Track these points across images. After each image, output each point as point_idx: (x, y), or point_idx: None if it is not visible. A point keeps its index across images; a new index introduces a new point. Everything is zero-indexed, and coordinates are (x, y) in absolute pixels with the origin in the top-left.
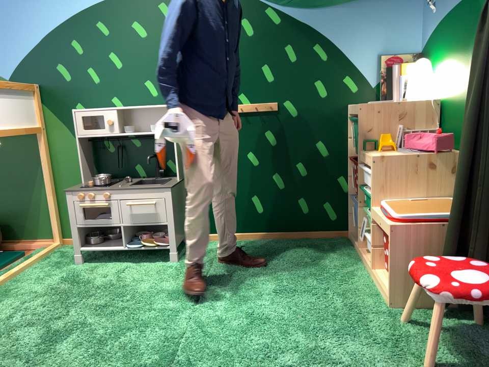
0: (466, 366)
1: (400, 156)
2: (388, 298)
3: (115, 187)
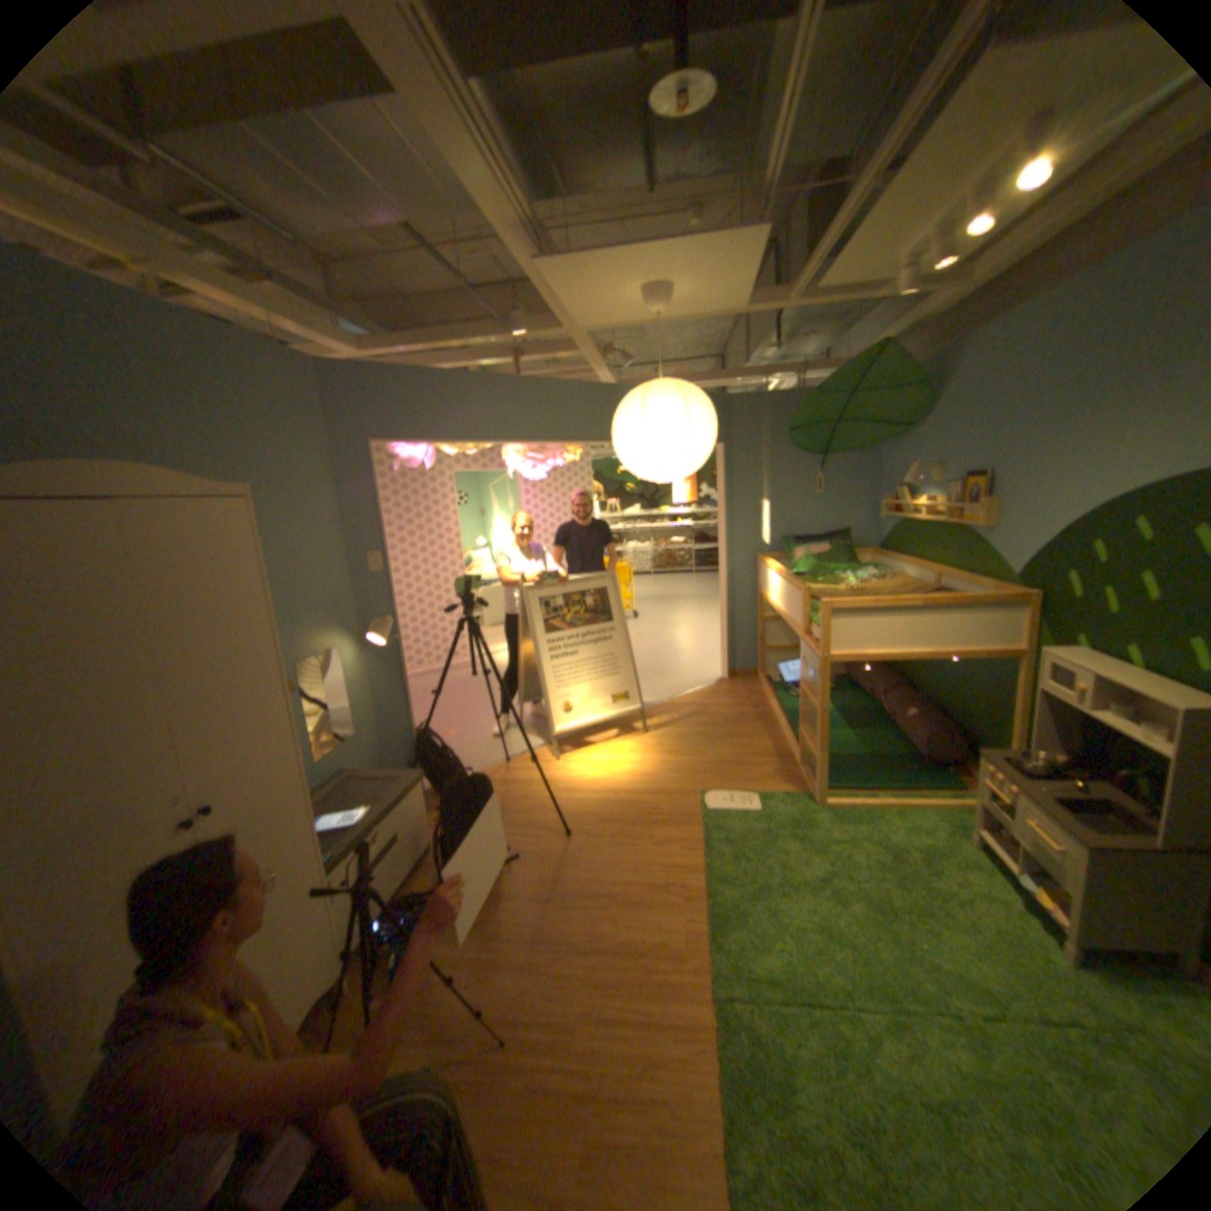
0: None
1: None
2: None
3: (1034, 789)
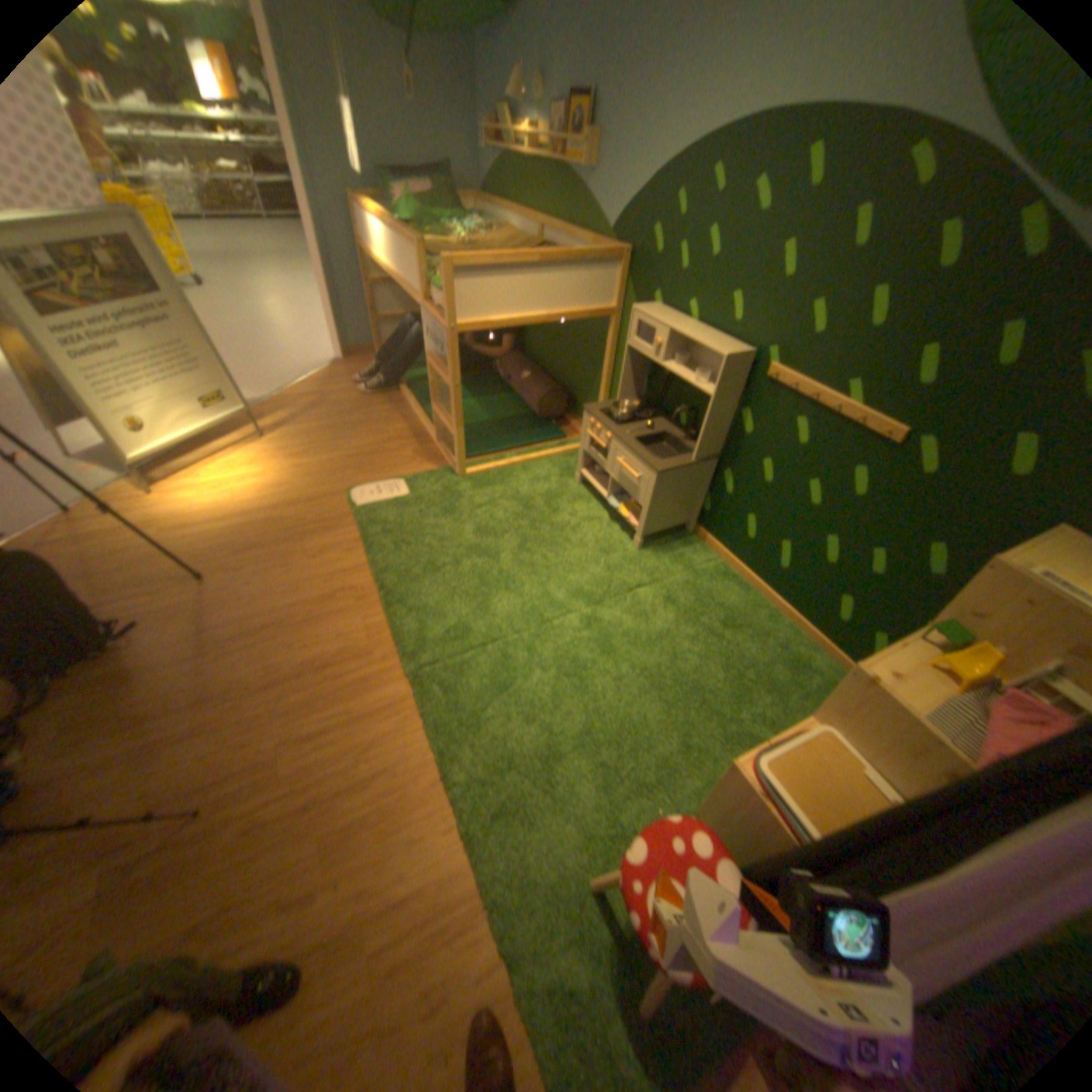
0: (617, 934)
1: (903, 711)
2: (701, 810)
3: (621, 432)
